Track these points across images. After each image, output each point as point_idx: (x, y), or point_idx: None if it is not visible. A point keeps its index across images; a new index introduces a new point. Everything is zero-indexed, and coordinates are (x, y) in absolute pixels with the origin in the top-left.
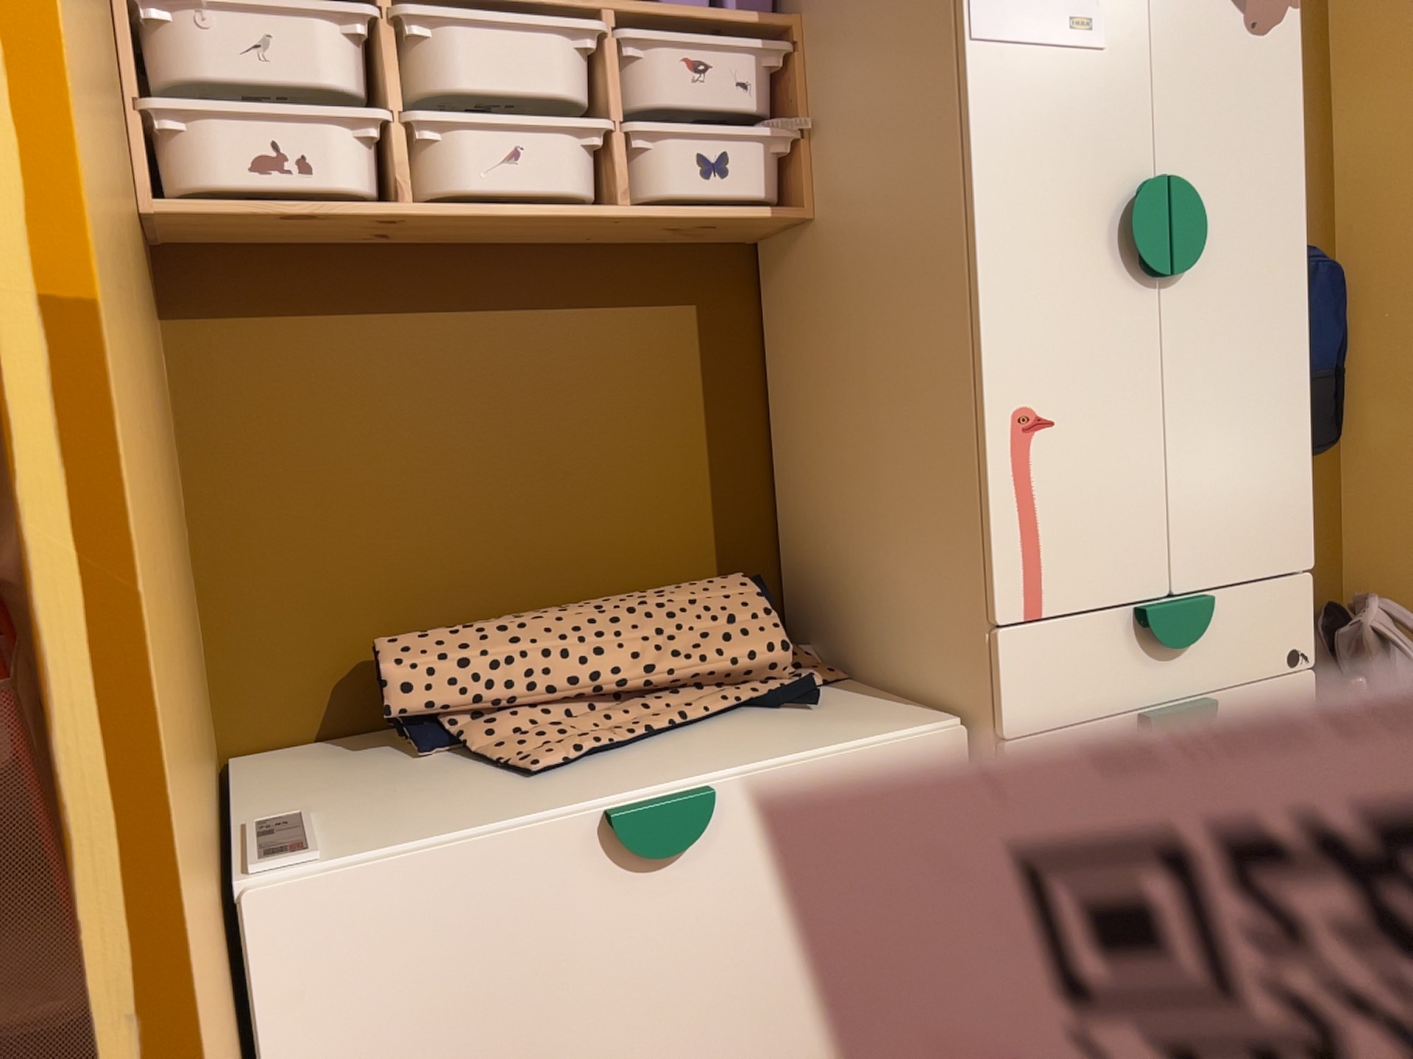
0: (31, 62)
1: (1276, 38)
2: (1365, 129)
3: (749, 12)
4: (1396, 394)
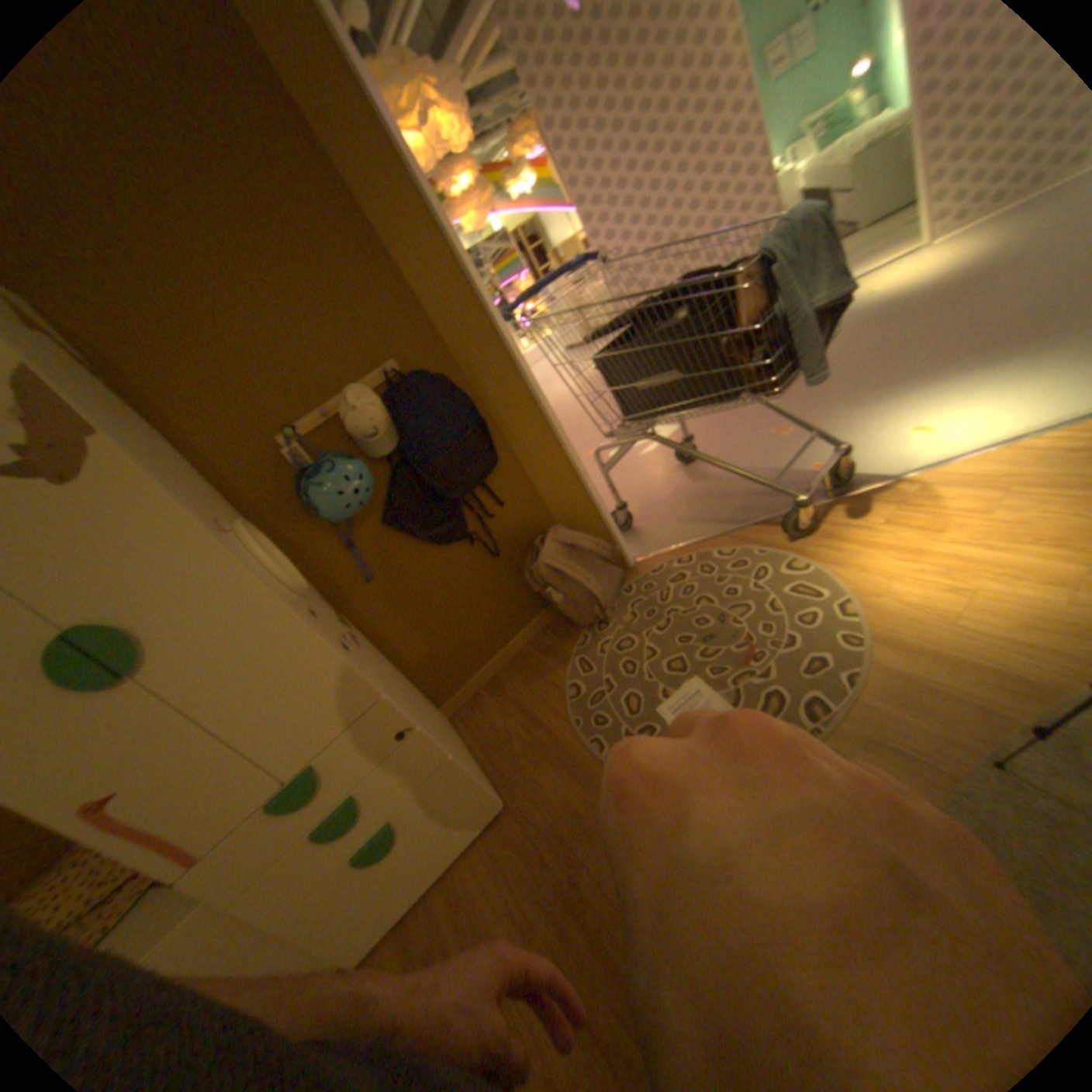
0: None
1: (93, 468)
2: (419, 267)
3: None
4: (523, 417)
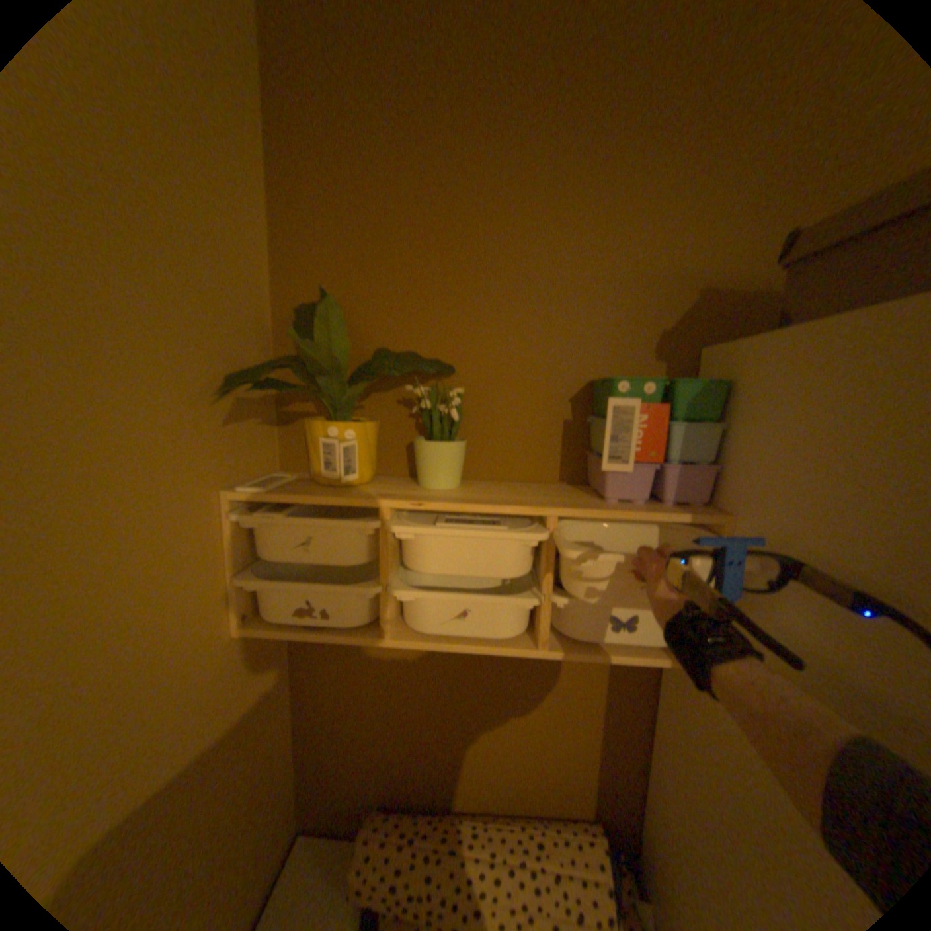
0: None
1: None
2: None
3: (682, 513)
4: None
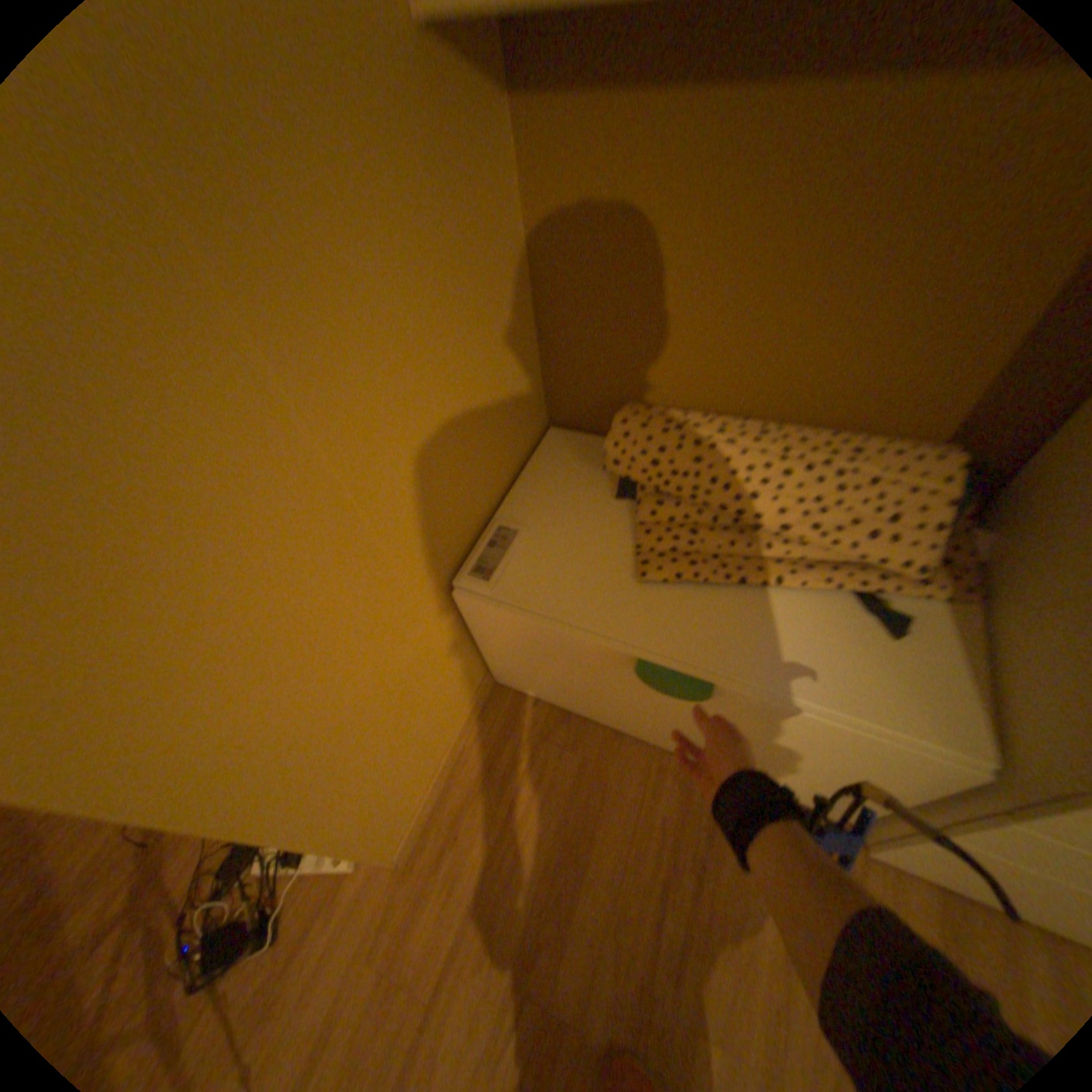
0: None
1: None
2: None
3: None
4: None
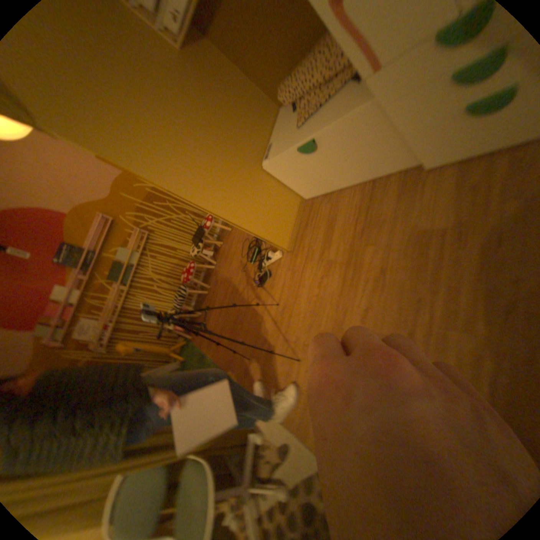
0: (144, 176)
1: None
2: None
3: None
4: None
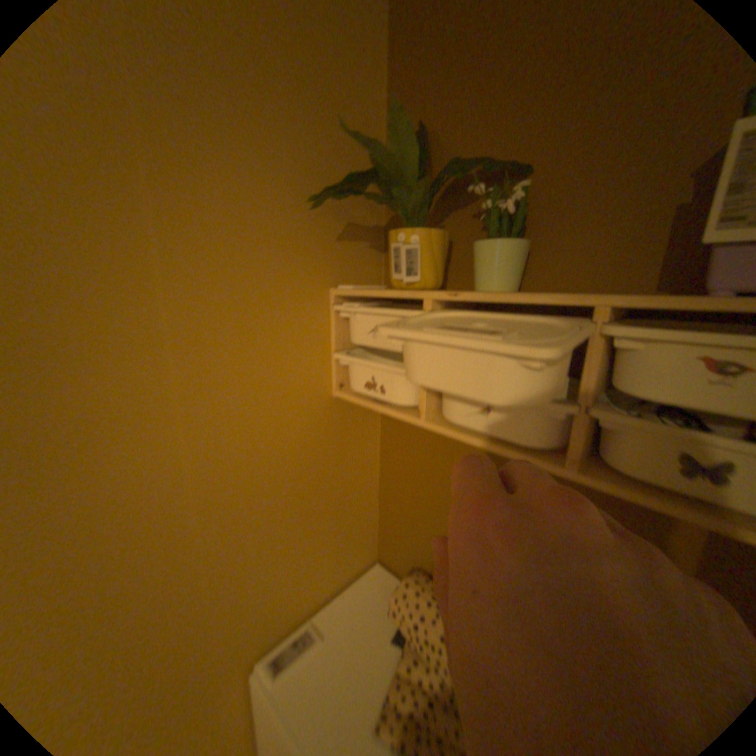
0: None
1: None
2: None
3: None
4: None
